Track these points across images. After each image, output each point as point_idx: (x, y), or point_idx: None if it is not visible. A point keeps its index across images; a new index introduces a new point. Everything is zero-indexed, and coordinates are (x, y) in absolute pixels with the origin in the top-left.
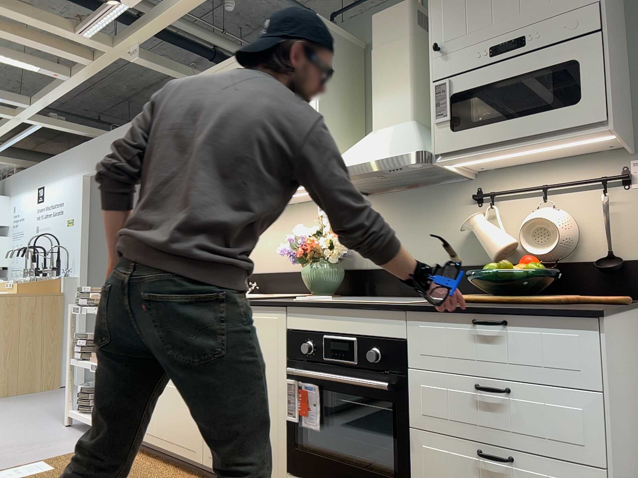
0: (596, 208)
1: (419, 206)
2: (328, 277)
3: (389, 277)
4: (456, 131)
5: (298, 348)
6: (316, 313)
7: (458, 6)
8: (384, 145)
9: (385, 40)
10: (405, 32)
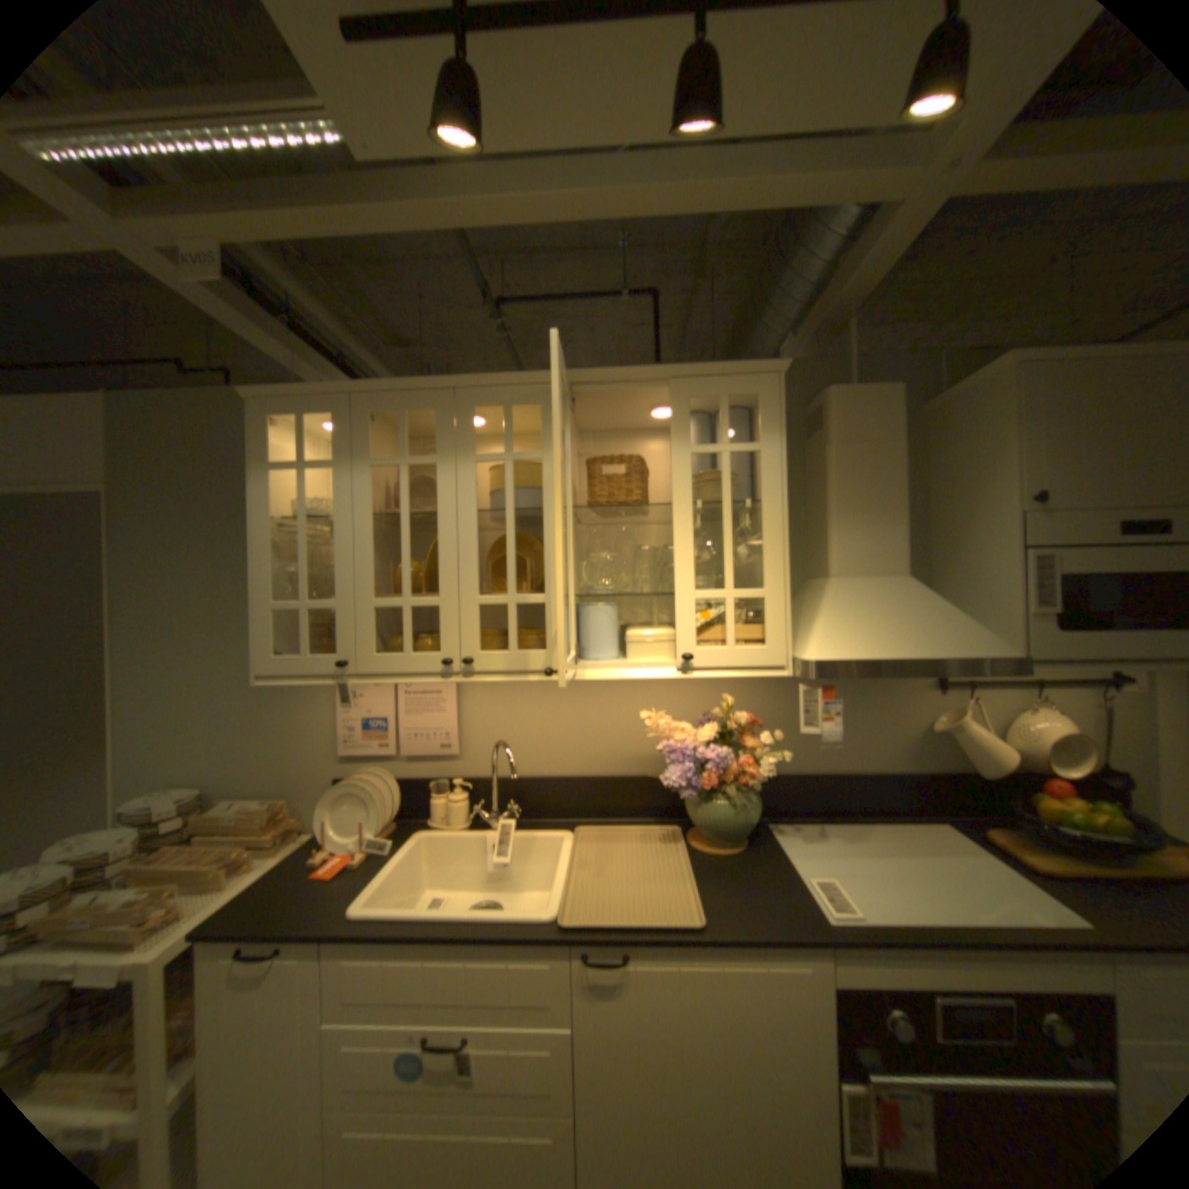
0: (1087, 713)
1: (851, 687)
2: (745, 815)
3: (803, 791)
4: (1067, 633)
5: (870, 1026)
6: (916, 959)
7: (1075, 444)
8: (919, 625)
9: (863, 435)
10: (899, 434)
